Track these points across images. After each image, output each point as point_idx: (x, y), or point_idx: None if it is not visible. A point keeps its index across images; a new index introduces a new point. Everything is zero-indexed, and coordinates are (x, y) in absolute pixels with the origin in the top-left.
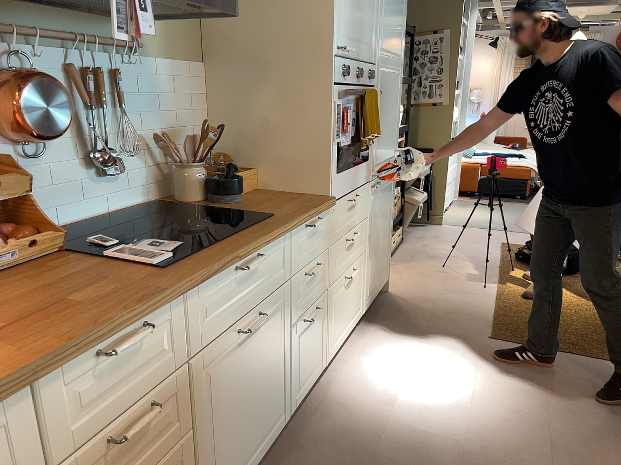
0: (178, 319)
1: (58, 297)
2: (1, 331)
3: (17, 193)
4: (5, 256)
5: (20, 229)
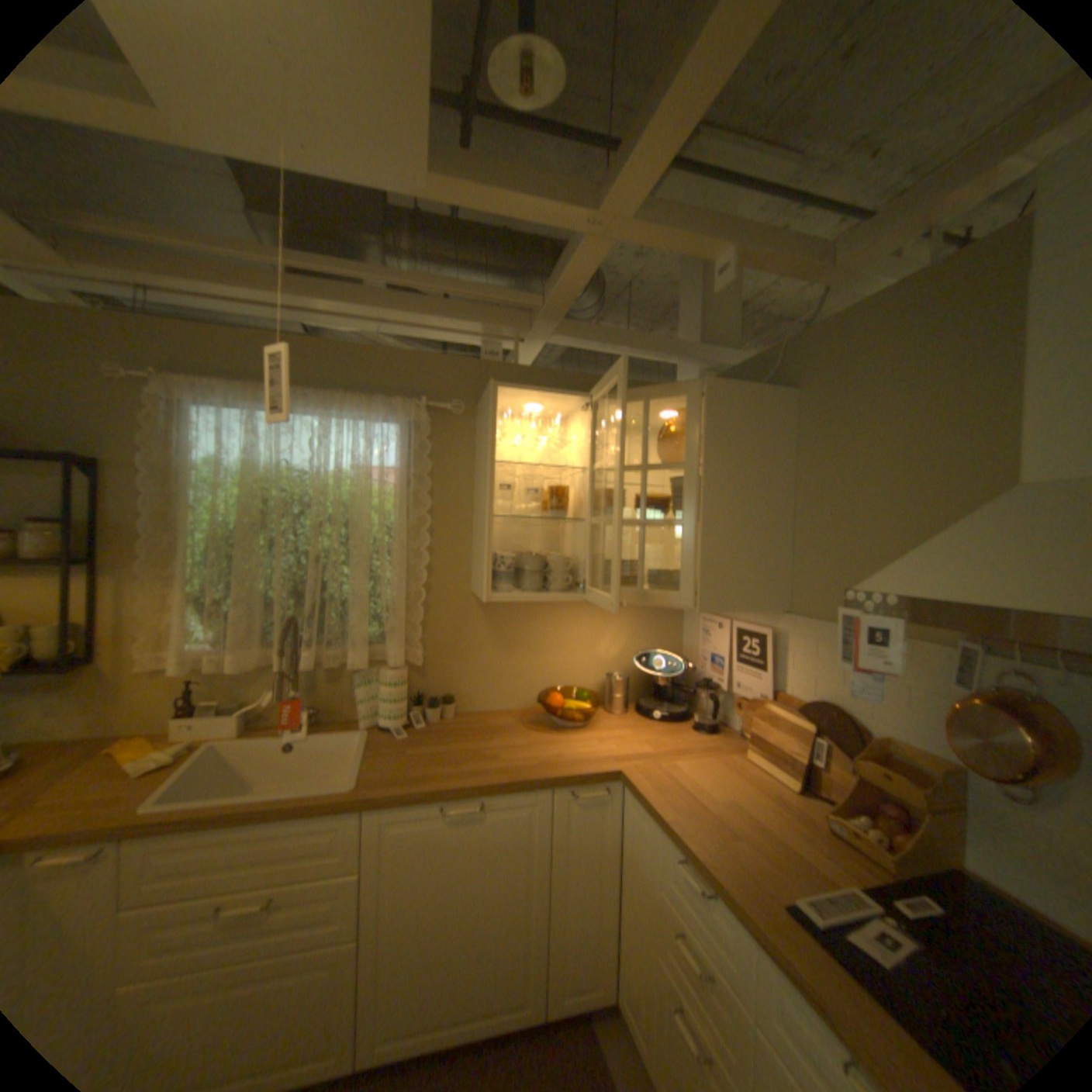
0: (752, 958)
1: (752, 844)
2: (708, 814)
3: (919, 805)
4: (838, 827)
5: (903, 838)
